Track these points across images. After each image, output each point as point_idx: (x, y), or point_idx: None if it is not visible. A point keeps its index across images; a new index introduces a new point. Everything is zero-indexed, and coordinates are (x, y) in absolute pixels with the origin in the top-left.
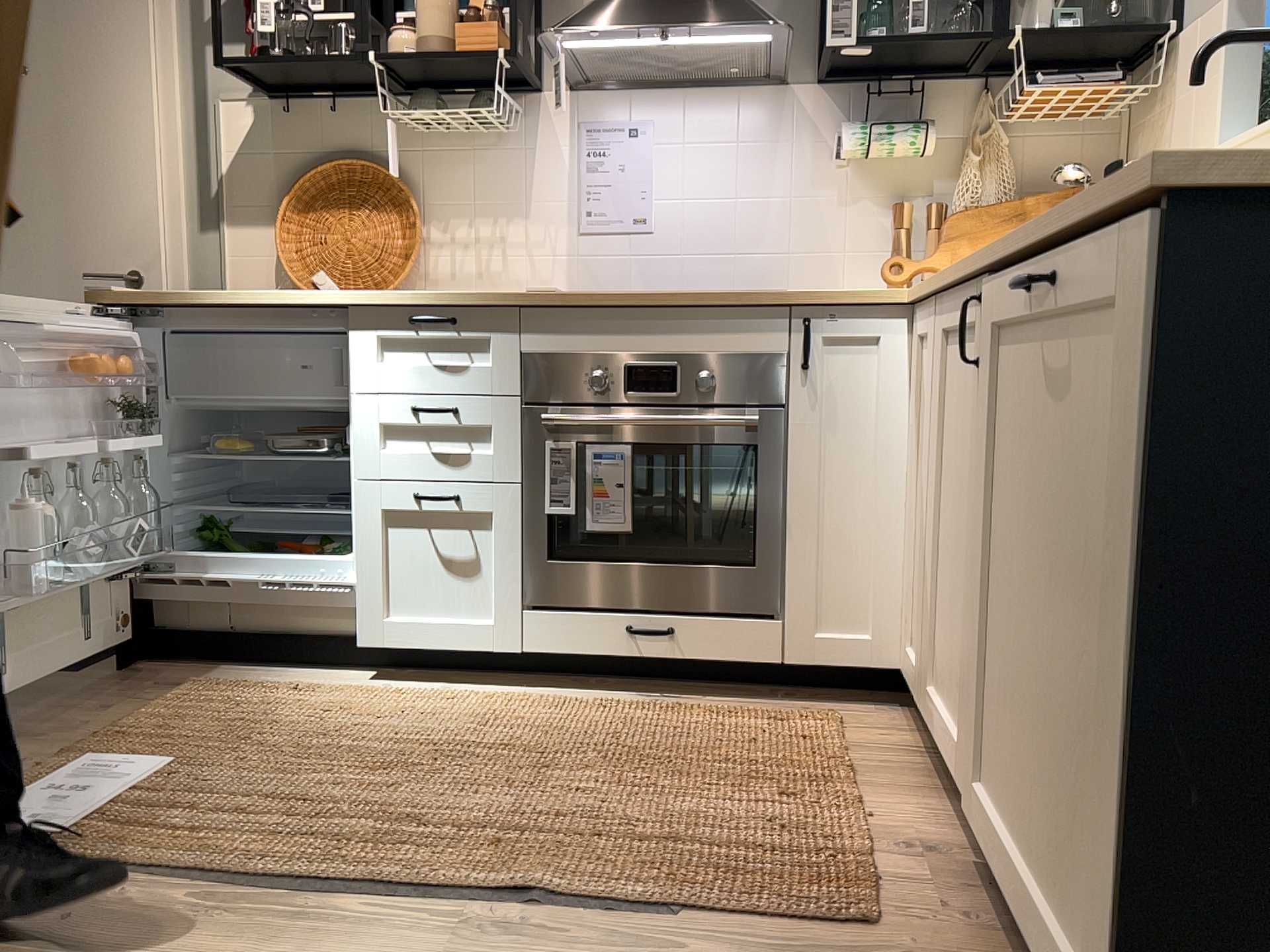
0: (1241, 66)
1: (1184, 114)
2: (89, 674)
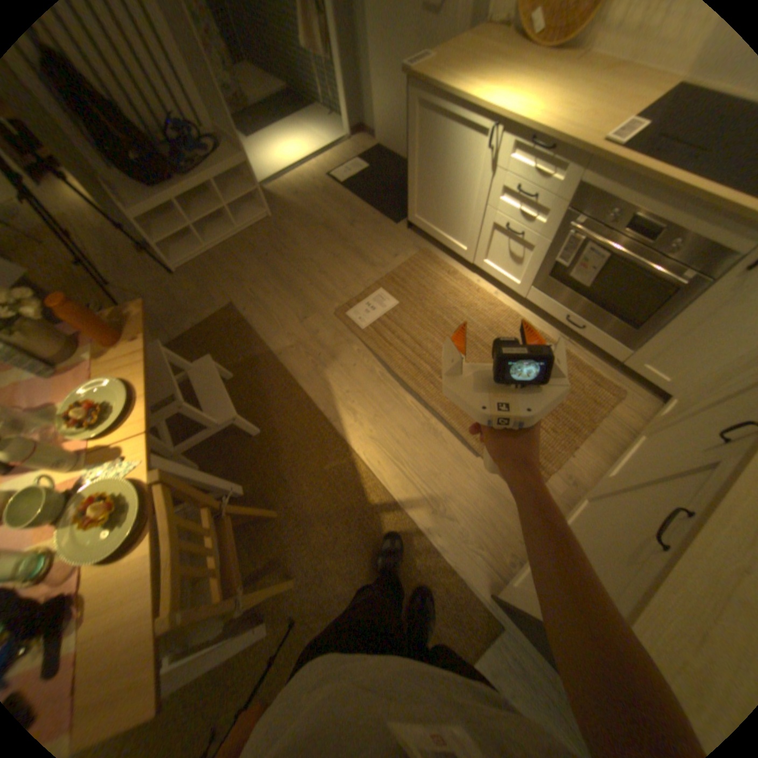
0: None
1: None
2: (398, 228)
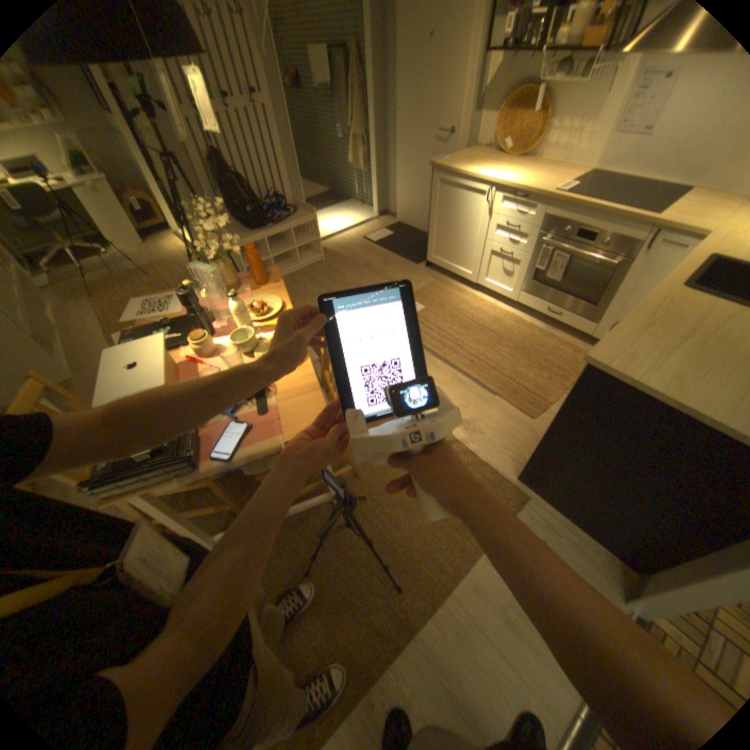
0: None
1: None
2: (419, 266)
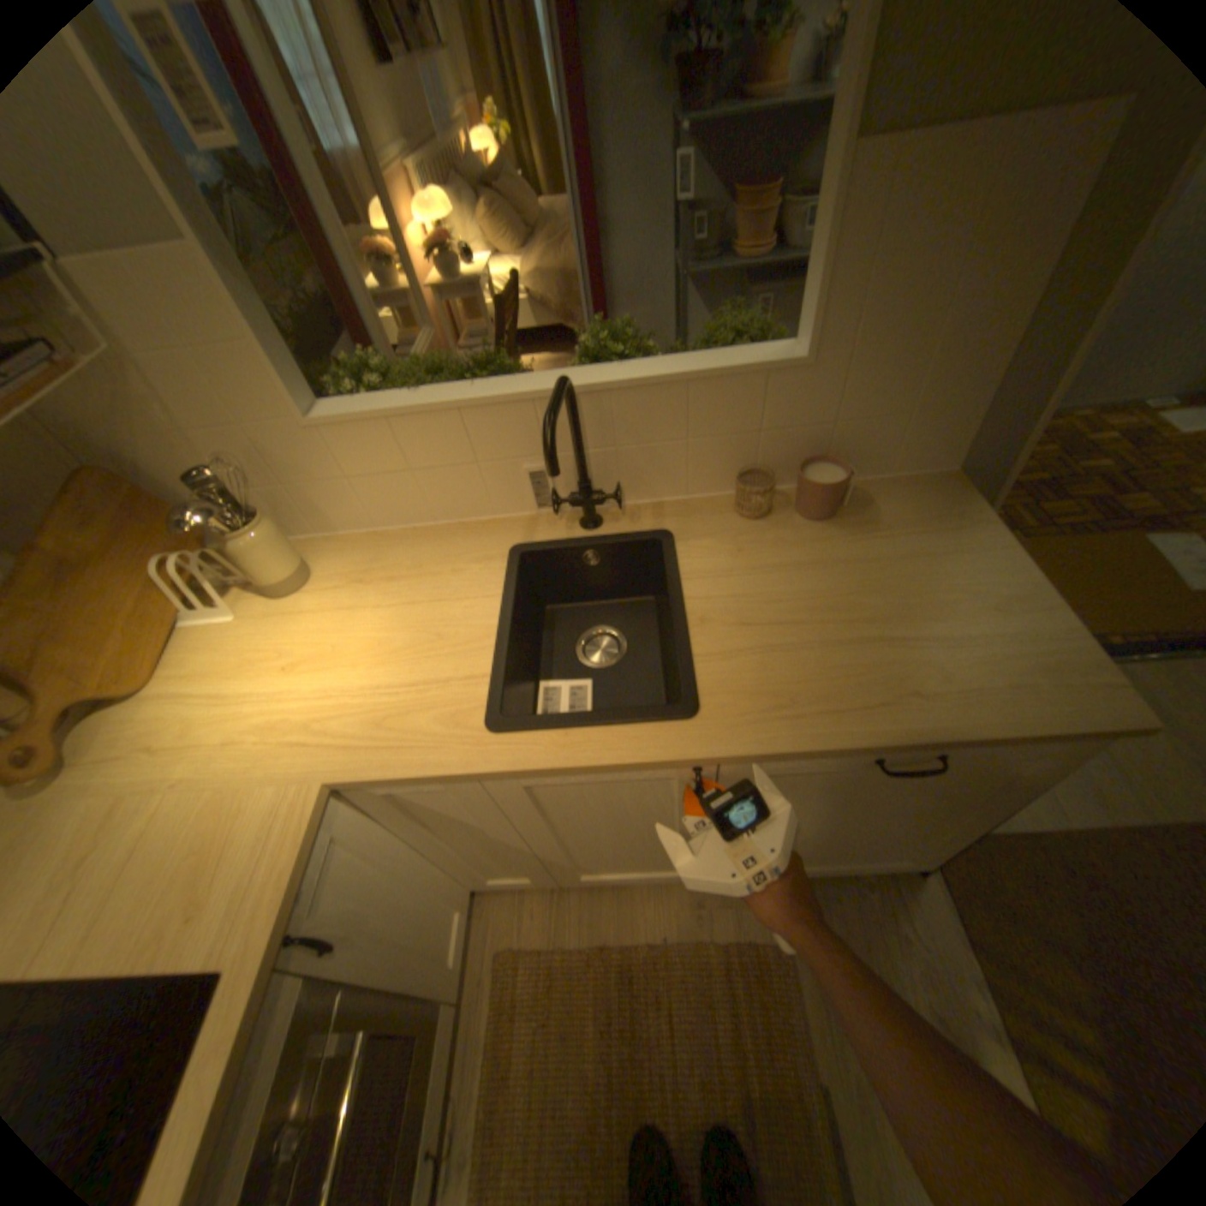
0: (260, 322)
1: (181, 369)
2: None
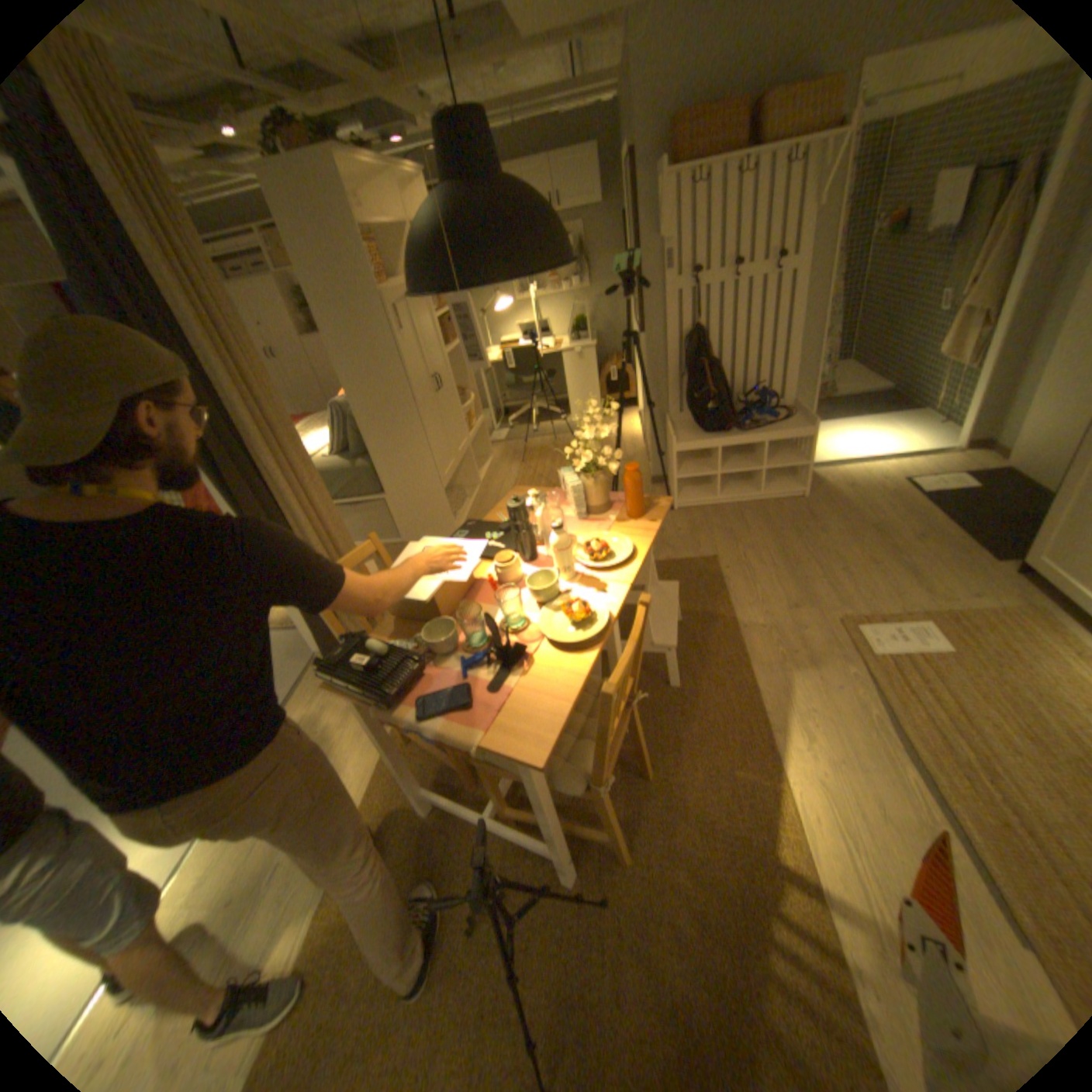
0: None
1: None
2: (1001, 566)
